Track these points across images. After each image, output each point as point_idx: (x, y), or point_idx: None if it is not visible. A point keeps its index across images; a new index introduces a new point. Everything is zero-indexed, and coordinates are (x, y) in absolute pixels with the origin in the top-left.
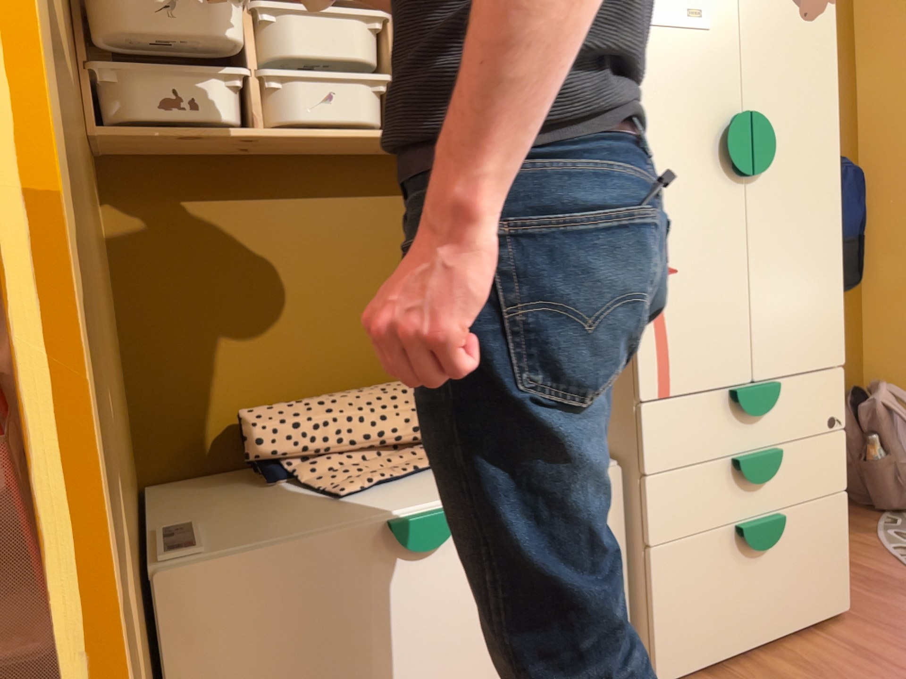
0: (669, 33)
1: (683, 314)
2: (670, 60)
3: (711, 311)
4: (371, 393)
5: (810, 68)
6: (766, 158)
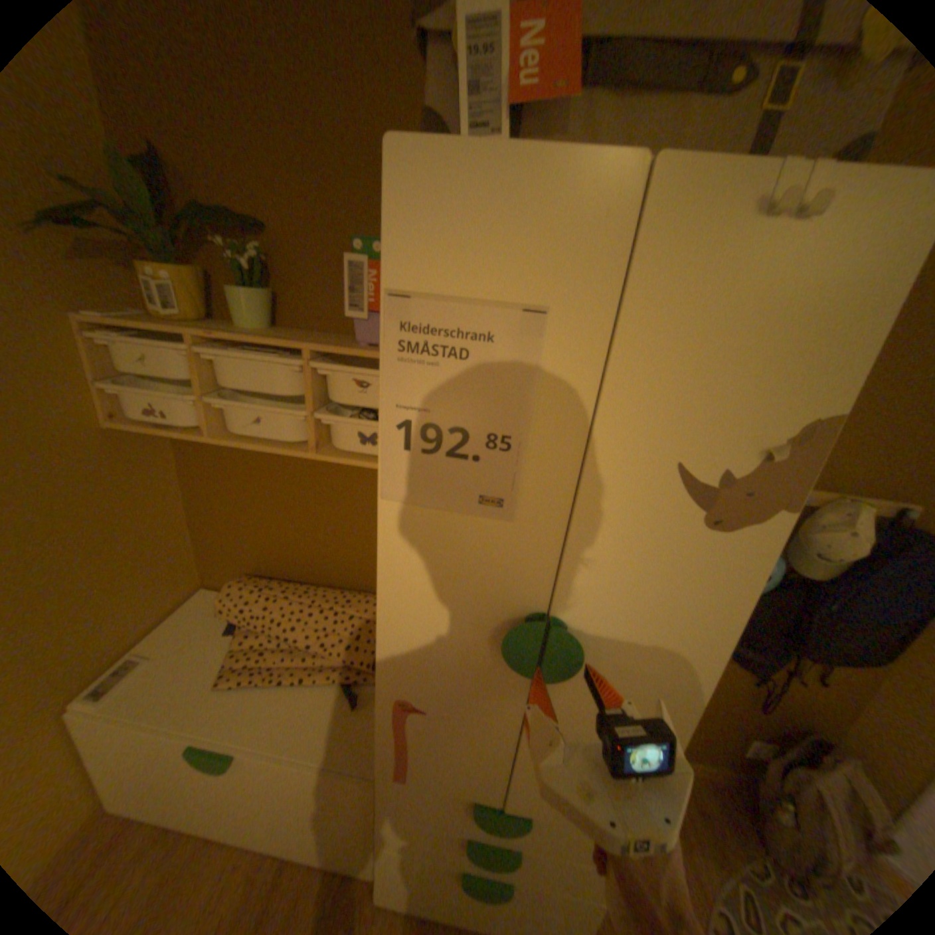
0: (447, 517)
1: (427, 744)
2: (445, 544)
3: (461, 752)
4: (303, 602)
5: (698, 587)
6: (560, 671)
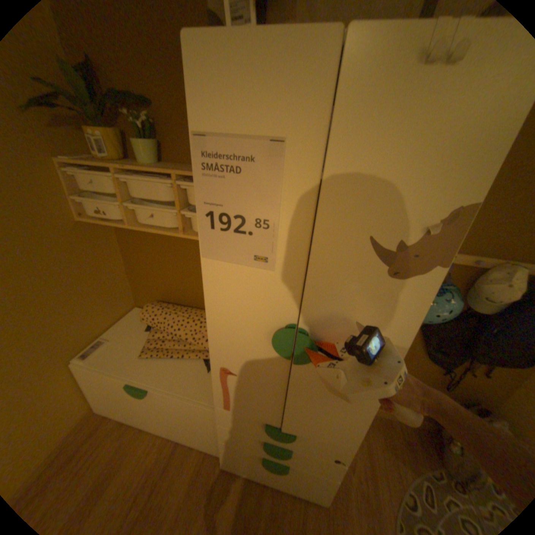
0: (238, 268)
1: (239, 391)
2: (238, 283)
3: (256, 397)
4: (184, 316)
5: (384, 312)
6: (305, 356)
